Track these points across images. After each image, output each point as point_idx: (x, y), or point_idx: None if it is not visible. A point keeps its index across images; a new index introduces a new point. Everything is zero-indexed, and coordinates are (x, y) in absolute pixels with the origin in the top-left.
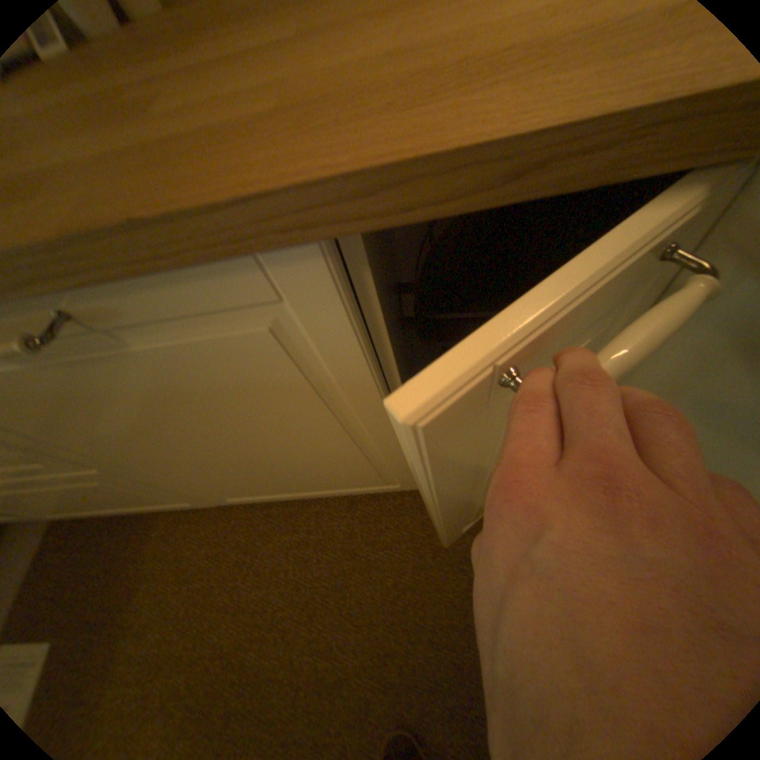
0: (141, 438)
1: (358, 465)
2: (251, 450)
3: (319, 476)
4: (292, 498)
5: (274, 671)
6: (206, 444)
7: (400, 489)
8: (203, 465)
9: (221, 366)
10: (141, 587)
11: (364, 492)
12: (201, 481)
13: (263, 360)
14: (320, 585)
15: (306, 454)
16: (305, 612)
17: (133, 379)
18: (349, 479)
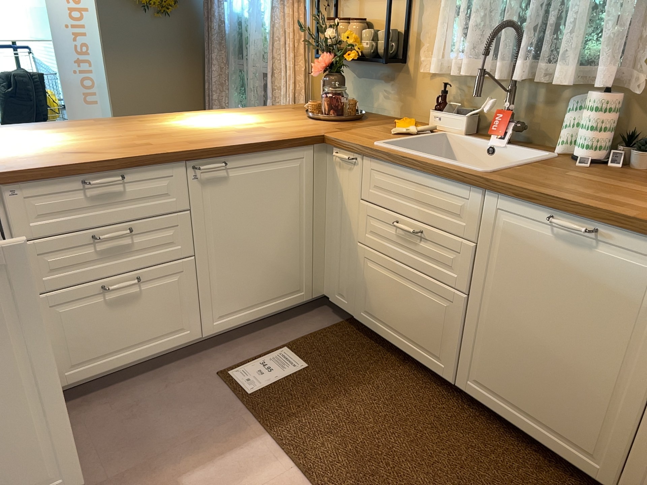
0: (528, 287)
1: (600, 400)
2: (560, 332)
3: (562, 394)
4: (509, 415)
5: (415, 484)
6: (548, 311)
7: (597, 474)
8: (519, 327)
9: (618, 272)
10: (366, 384)
11: (566, 453)
12: (494, 341)
13: (637, 279)
14: (478, 479)
15: (583, 359)
16: (457, 481)
17: (579, 258)
18: (576, 417)
